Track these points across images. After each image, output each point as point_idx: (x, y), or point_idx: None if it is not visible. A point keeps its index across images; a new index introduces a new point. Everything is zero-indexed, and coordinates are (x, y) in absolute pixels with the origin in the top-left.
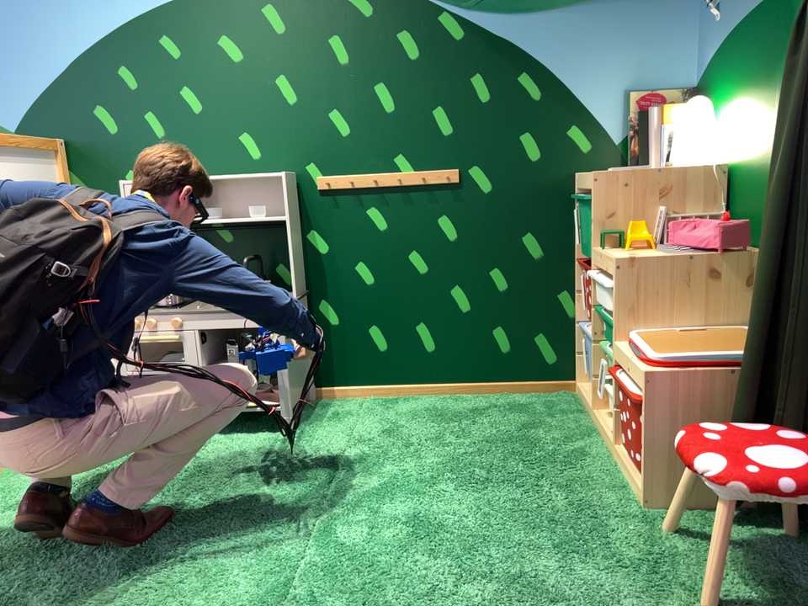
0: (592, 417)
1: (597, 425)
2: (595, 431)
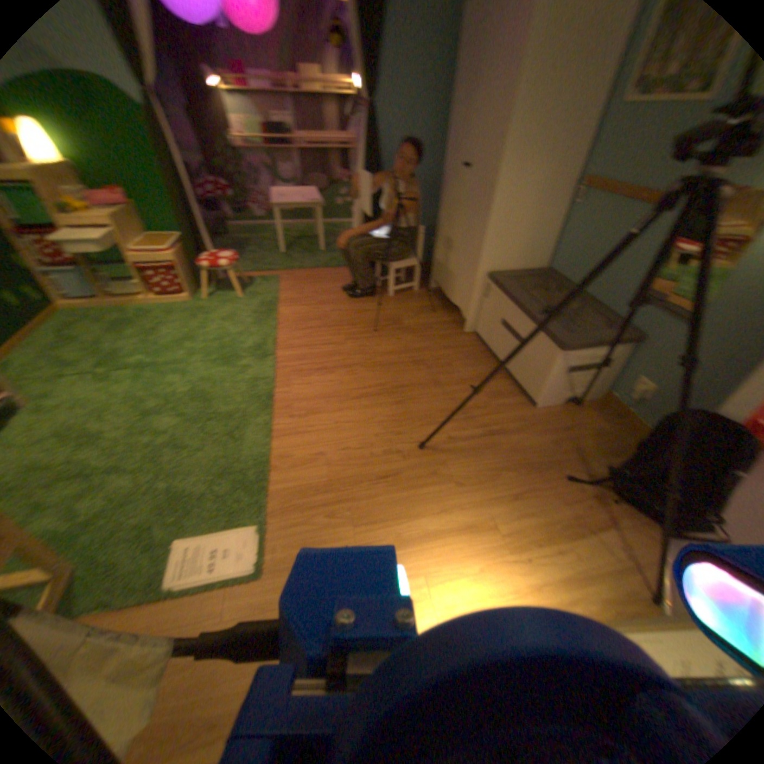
0: (95, 306)
1: (105, 305)
2: (110, 306)
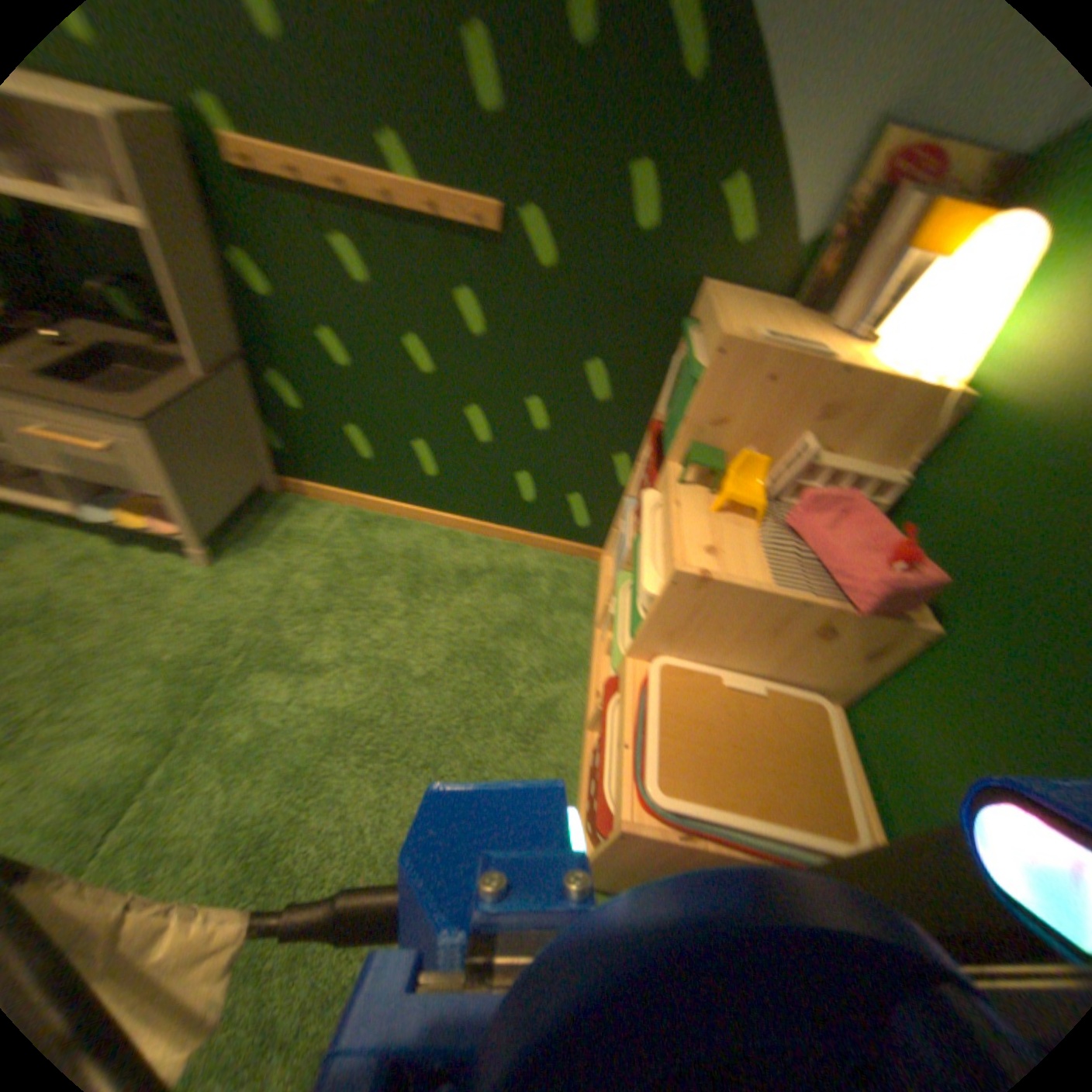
0: (594, 630)
1: (592, 650)
2: (587, 660)
